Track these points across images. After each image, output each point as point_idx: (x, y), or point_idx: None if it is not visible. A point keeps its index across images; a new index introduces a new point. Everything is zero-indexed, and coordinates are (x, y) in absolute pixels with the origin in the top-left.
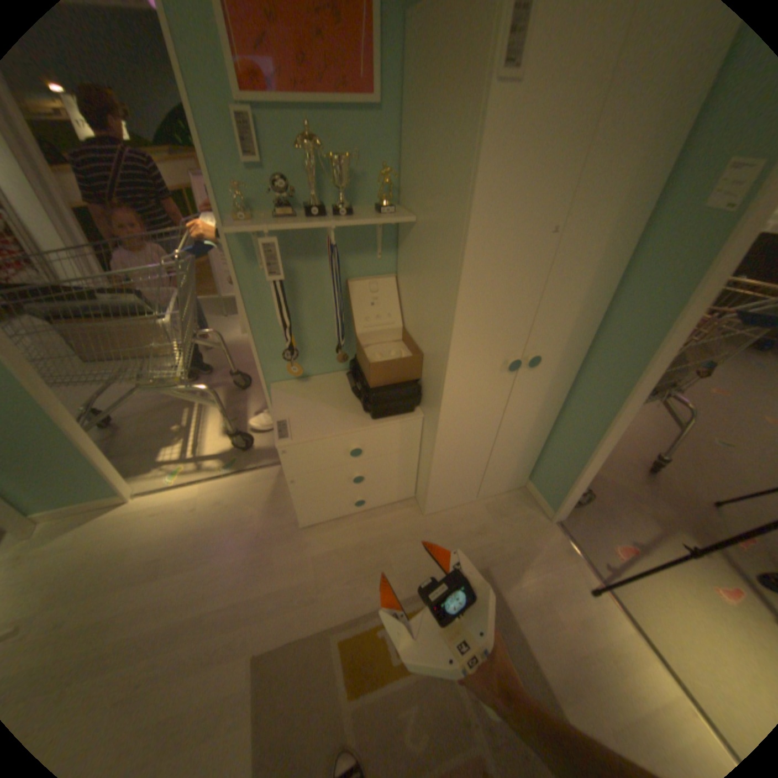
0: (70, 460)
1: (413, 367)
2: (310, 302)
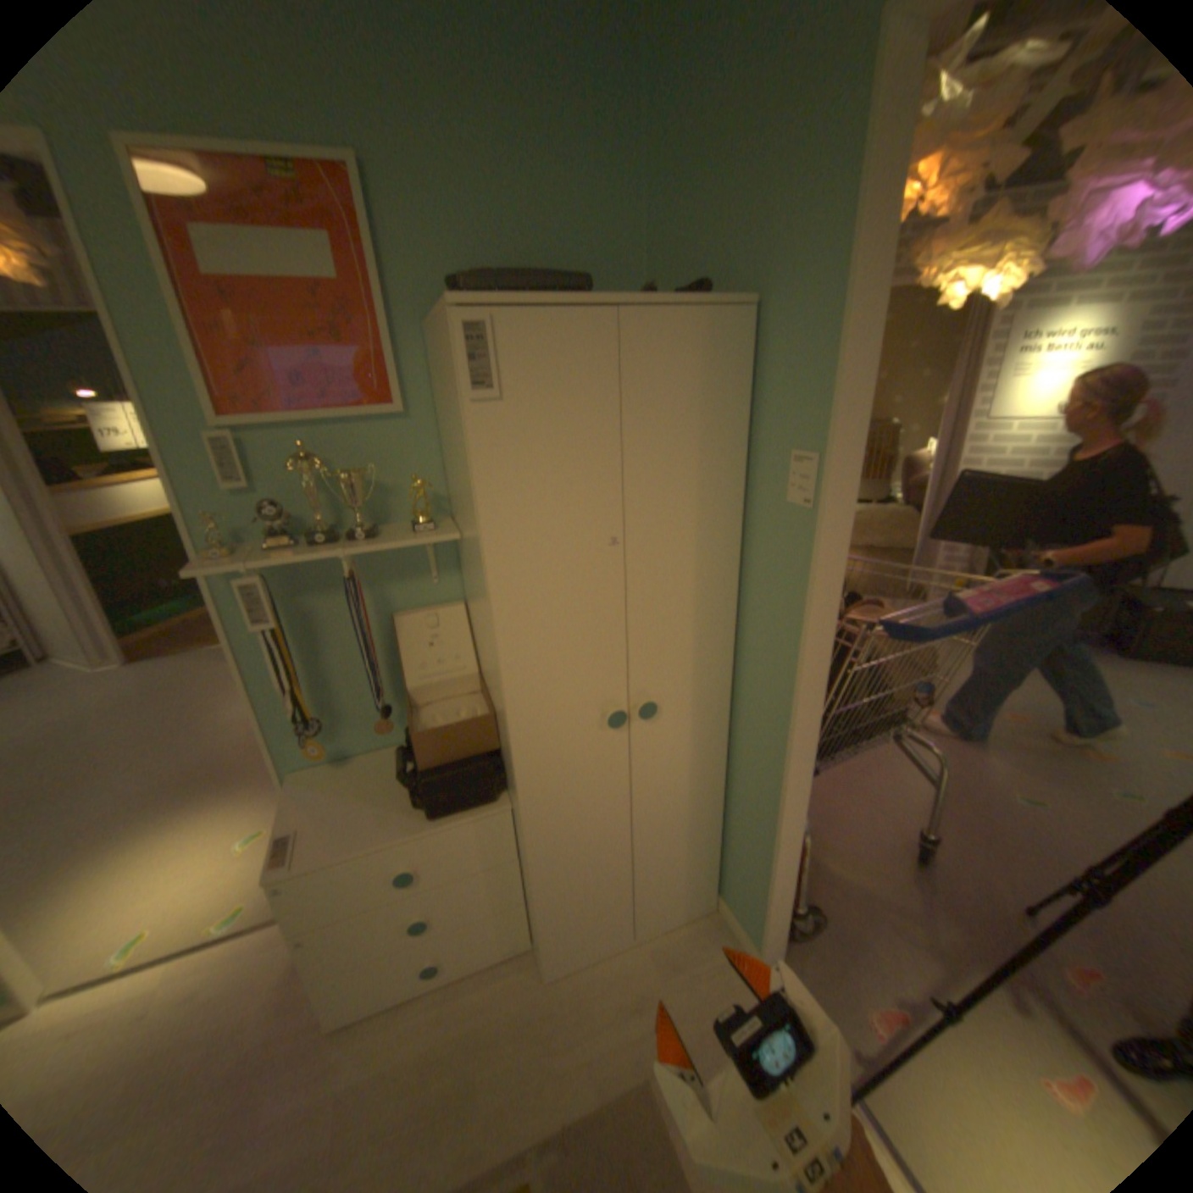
0: None
1: (483, 732)
2: (340, 650)
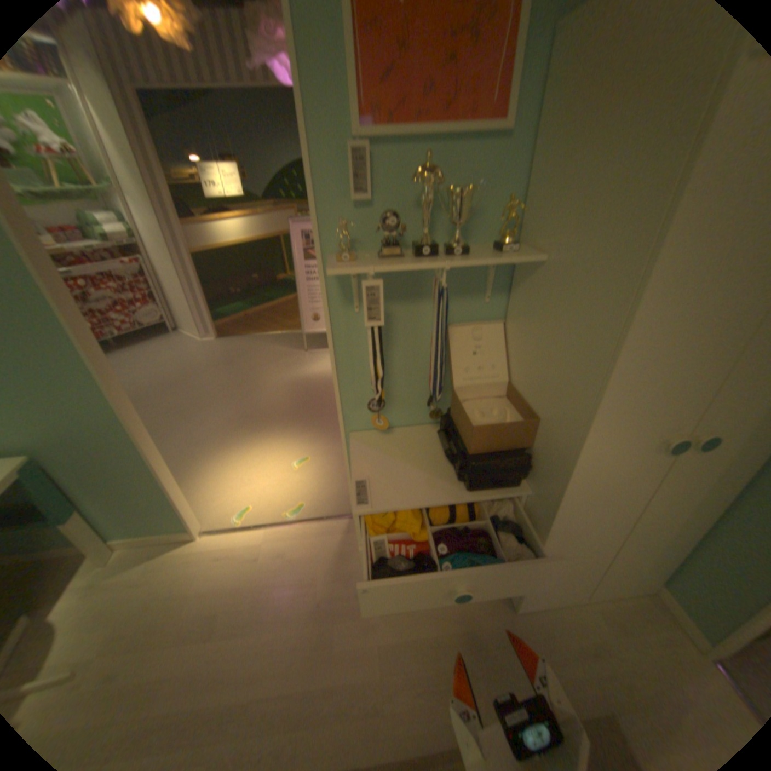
0: (151, 492)
1: (526, 432)
2: (403, 347)
